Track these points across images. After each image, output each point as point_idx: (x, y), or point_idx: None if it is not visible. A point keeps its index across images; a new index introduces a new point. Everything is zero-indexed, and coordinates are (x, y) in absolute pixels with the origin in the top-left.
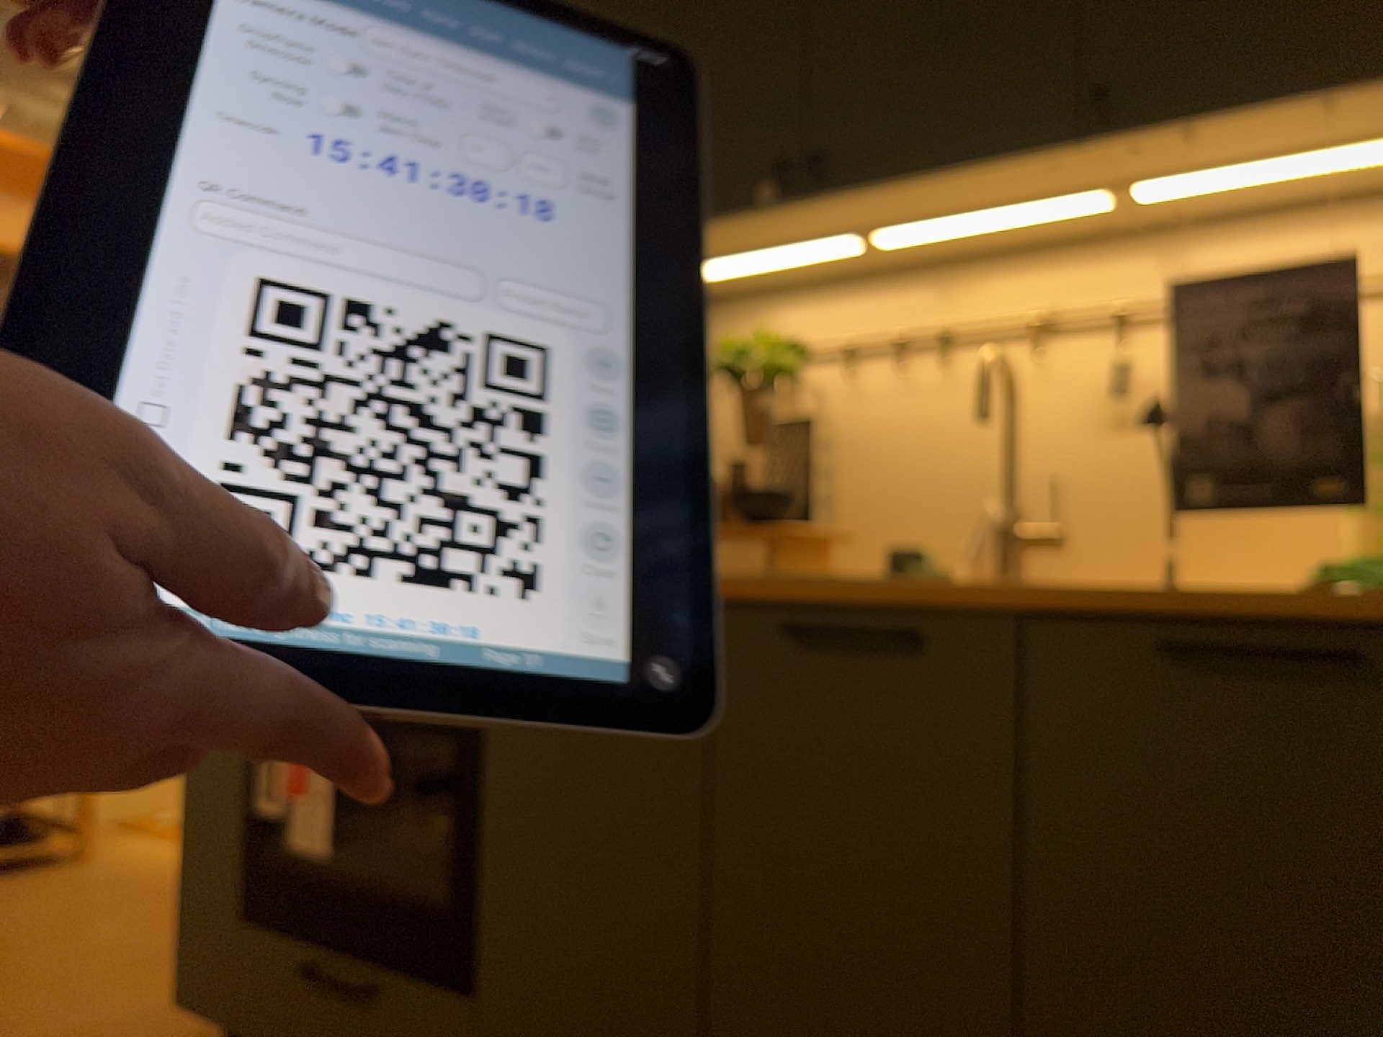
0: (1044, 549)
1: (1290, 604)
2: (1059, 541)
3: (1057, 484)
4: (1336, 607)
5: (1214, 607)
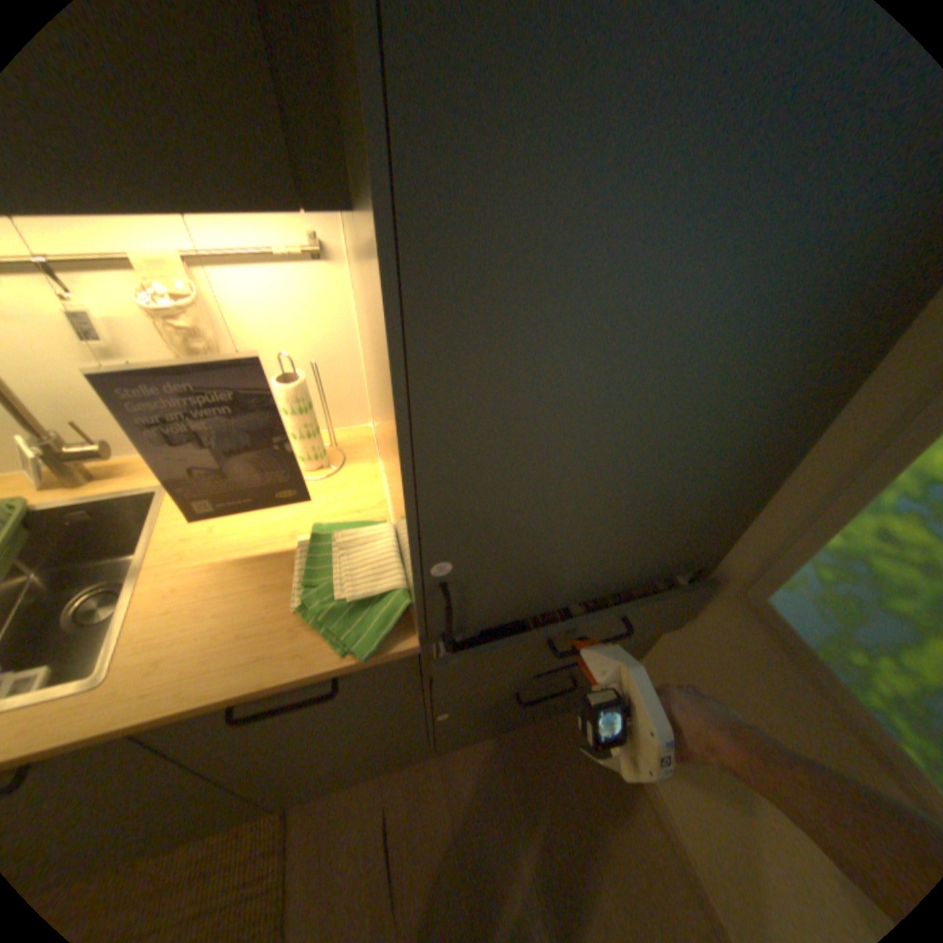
0: (91, 458)
1: (289, 669)
2: (101, 454)
3: (73, 426)
4: (316, 684)
5: (246, 700)
